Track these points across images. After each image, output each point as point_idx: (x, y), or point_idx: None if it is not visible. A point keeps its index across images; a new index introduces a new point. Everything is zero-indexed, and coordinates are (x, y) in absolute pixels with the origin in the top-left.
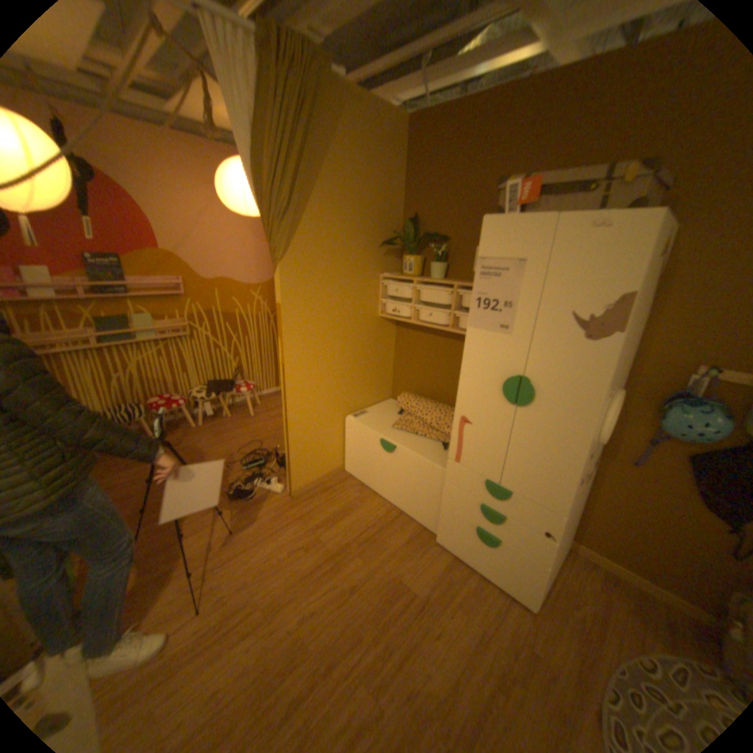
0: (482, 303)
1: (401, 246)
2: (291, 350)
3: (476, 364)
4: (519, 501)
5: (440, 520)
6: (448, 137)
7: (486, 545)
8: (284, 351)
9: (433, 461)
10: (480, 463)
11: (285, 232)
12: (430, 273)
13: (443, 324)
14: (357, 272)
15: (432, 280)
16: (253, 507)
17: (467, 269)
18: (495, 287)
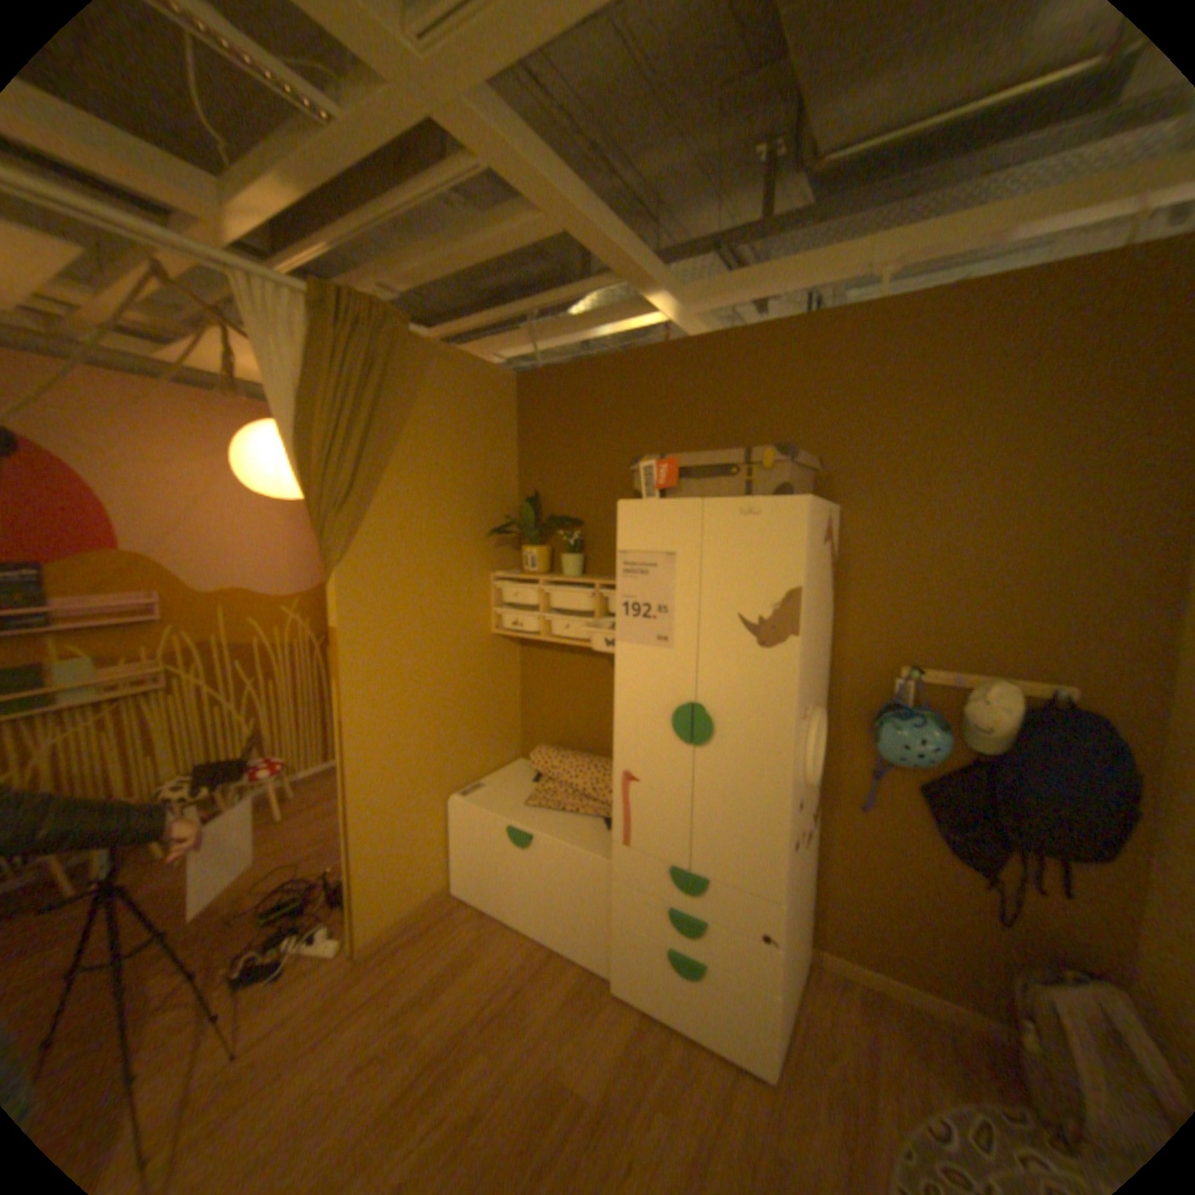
0: (633, 608)
1: (518, 534)
2: (353, 697)
3: (634, 693)
4: (720, 892)
5: (612, 951)
6: (567, 401)
7: (685, 980)
8: (341, 700)
9: (592, 850)
10: (658, 841)
11: (344, 525)
12: (562, 568)
13: (586, 638)
14: (456, 572)
15: (565, 579)
16: (278, 996)
17: (611, 561)
18: (643, 588)
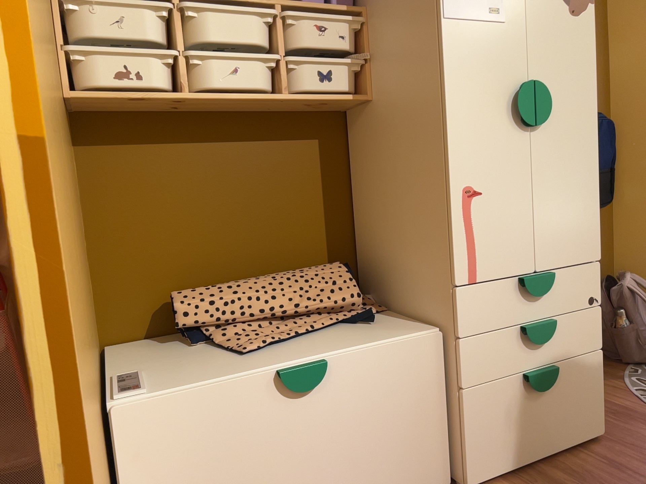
0: None
1: None
2: (34, 82)
3: (469, 82)
4: (559, 278)
5: (464, 432)
6: None
7: (541, 394)
8: (20, 73)
9: (401, 334)
10: (507, 255)
11: None
12: None
13: (265, 88)
14: None
15: None
16: None
17: None
18: None
